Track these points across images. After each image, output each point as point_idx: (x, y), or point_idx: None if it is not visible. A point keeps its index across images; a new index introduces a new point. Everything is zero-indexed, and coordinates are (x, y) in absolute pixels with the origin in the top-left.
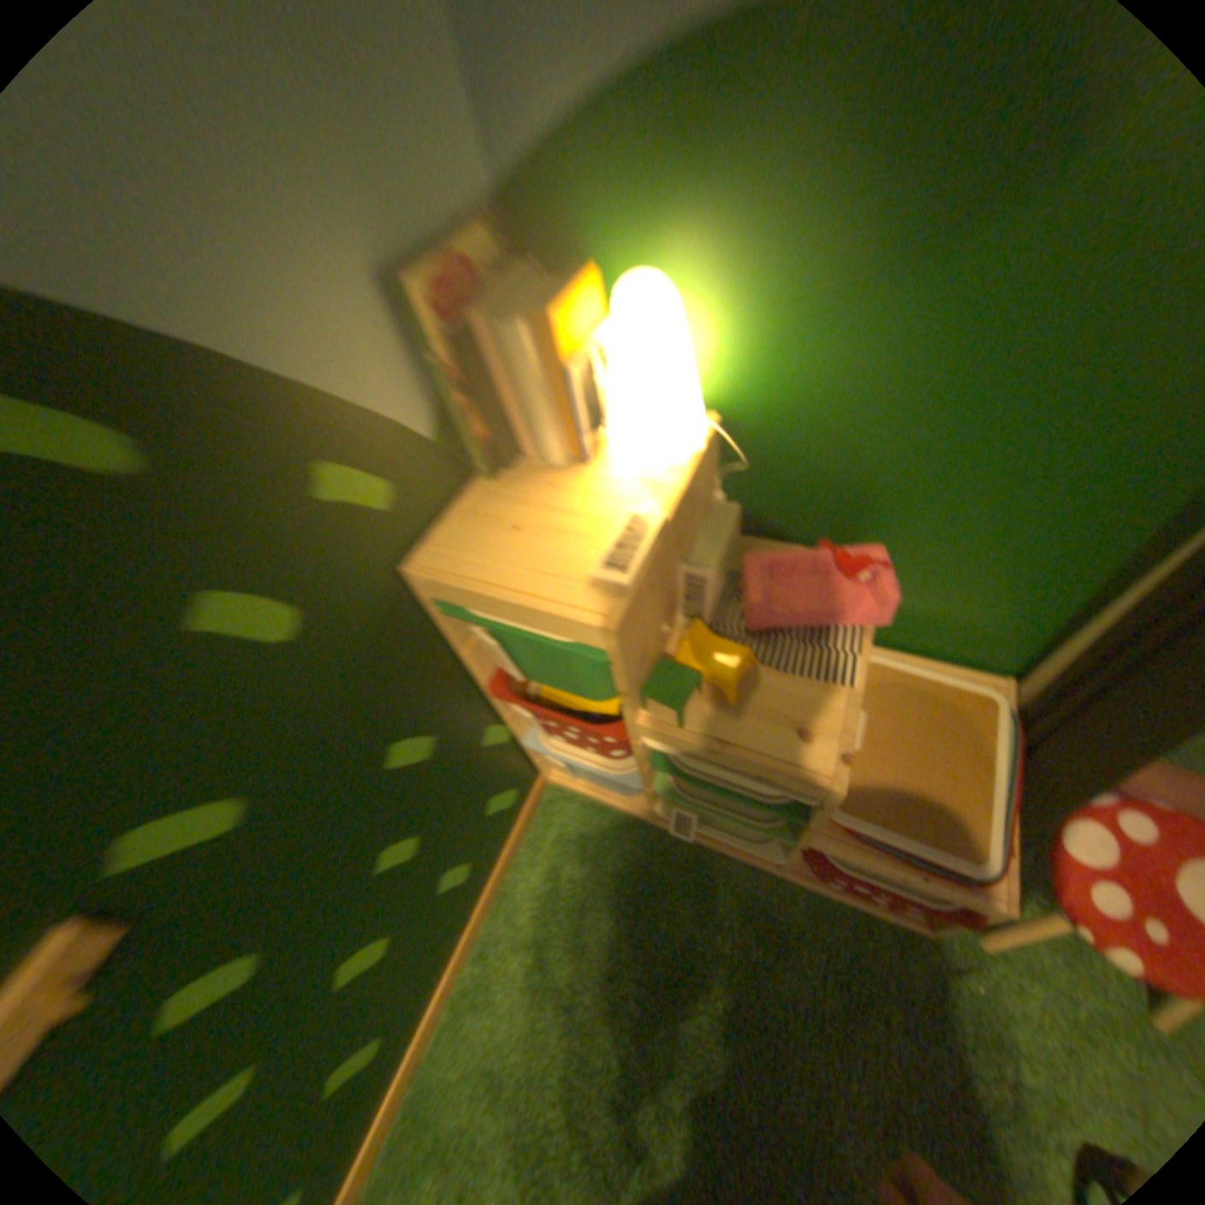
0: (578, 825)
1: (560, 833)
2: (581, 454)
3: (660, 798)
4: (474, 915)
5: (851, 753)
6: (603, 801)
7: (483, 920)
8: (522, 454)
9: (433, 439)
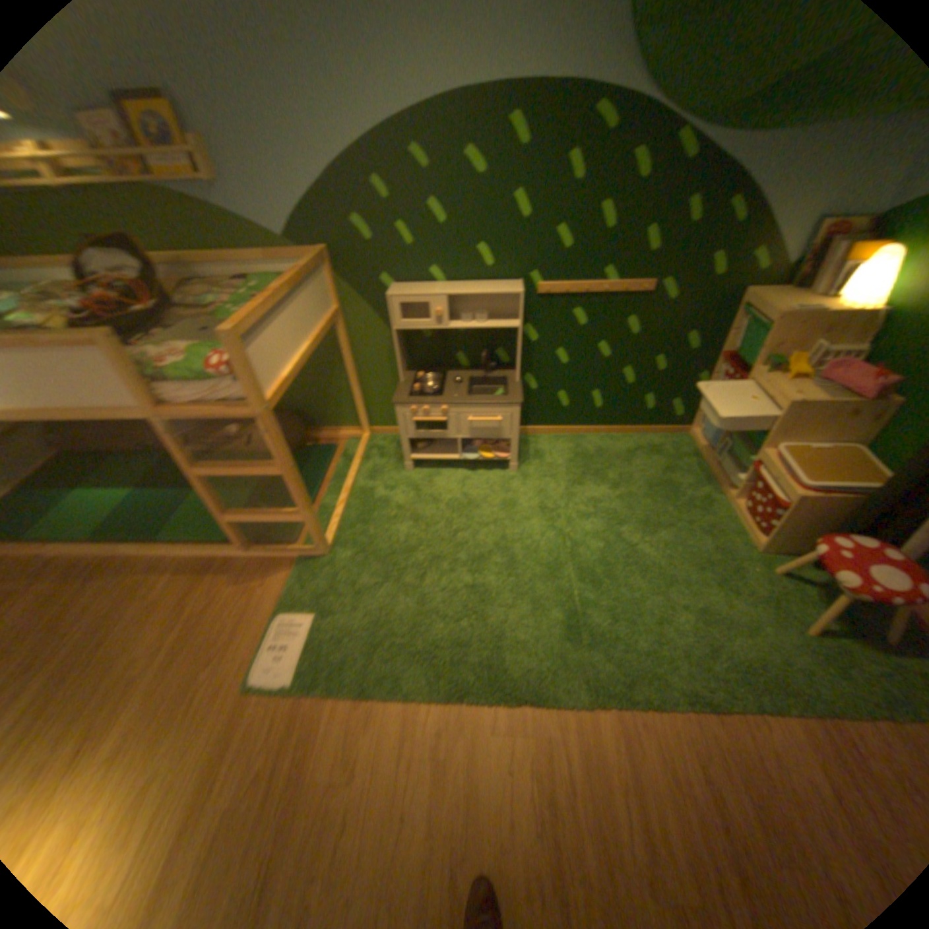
0: (684, 446)
1: (676, 442)
2: (826, 295)
3: (723, 447)
4: (634, 427)
5: (805, 402)
6: (699, 449)
7: (632, 433)
8: (809, 288)
9: (789, 264)
